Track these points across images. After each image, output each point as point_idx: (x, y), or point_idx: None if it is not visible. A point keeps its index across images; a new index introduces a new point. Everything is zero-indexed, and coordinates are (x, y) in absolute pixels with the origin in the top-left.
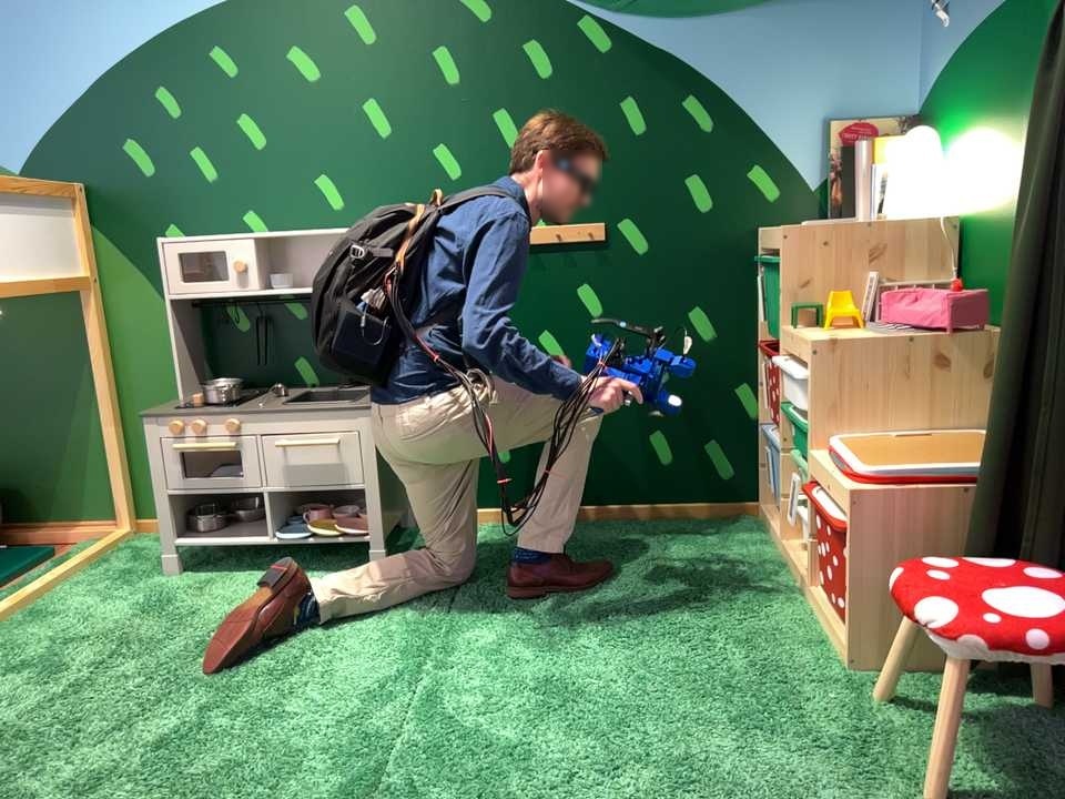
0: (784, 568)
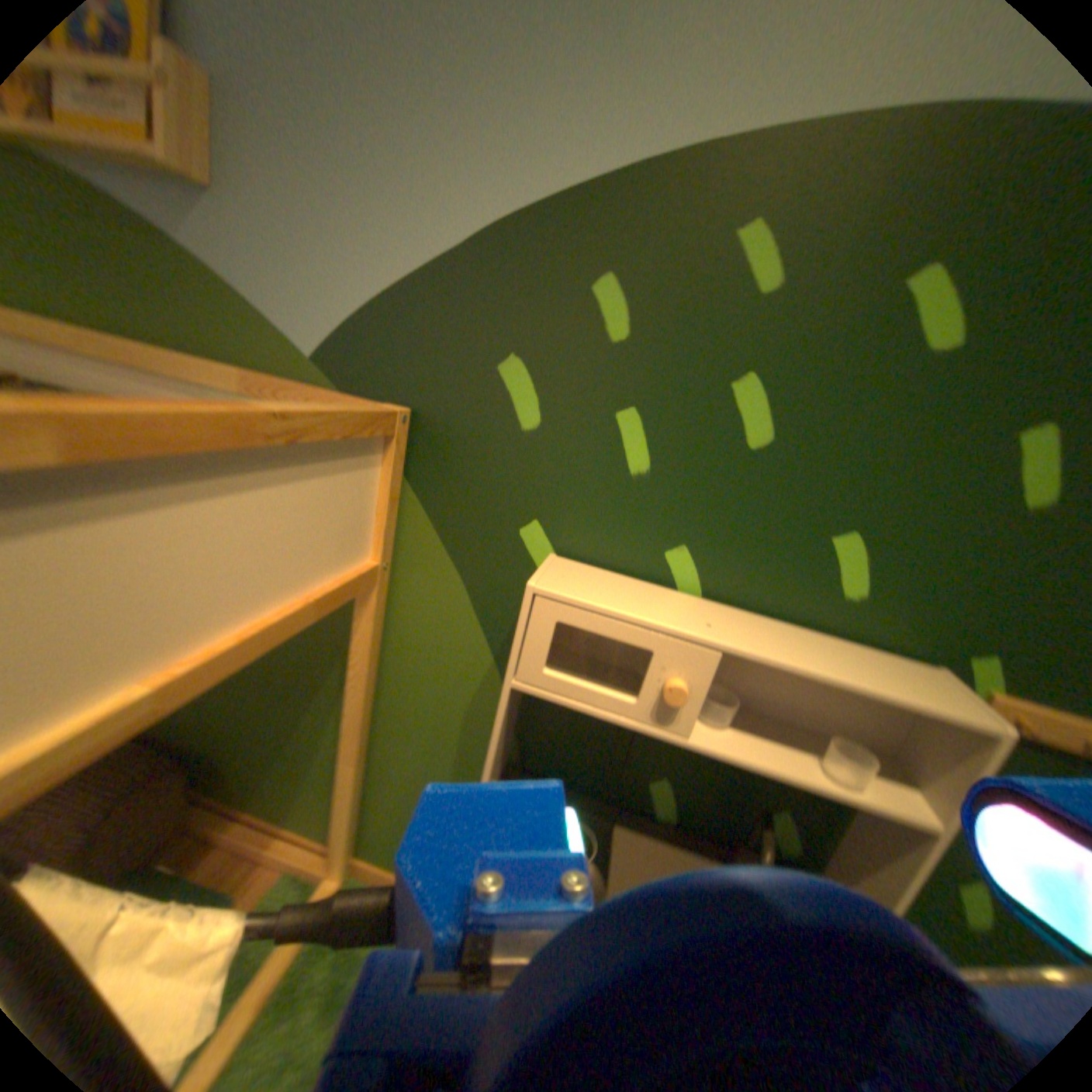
0: None
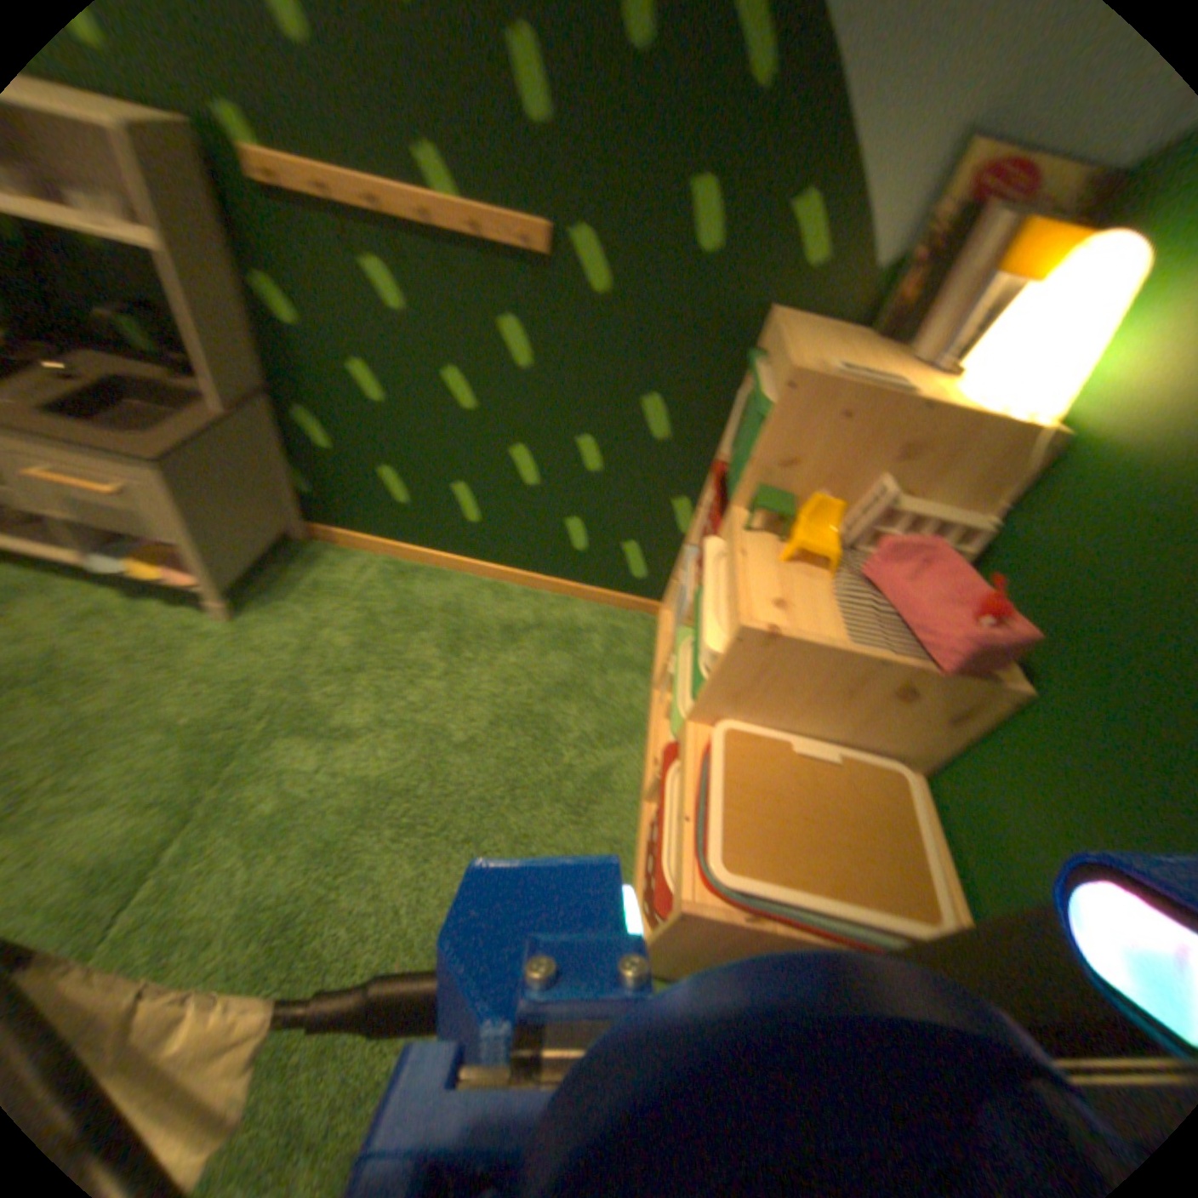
0: (644, 724)
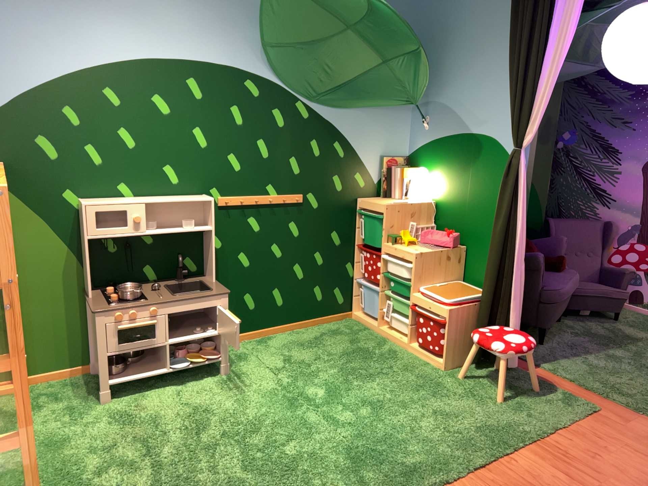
0: (384, 336)
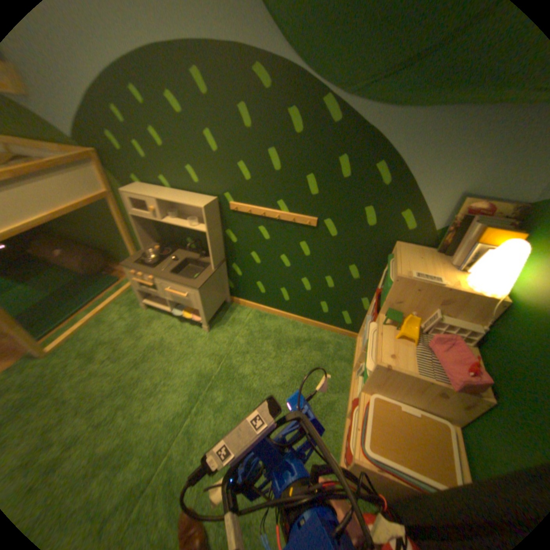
0: (348, 388)
